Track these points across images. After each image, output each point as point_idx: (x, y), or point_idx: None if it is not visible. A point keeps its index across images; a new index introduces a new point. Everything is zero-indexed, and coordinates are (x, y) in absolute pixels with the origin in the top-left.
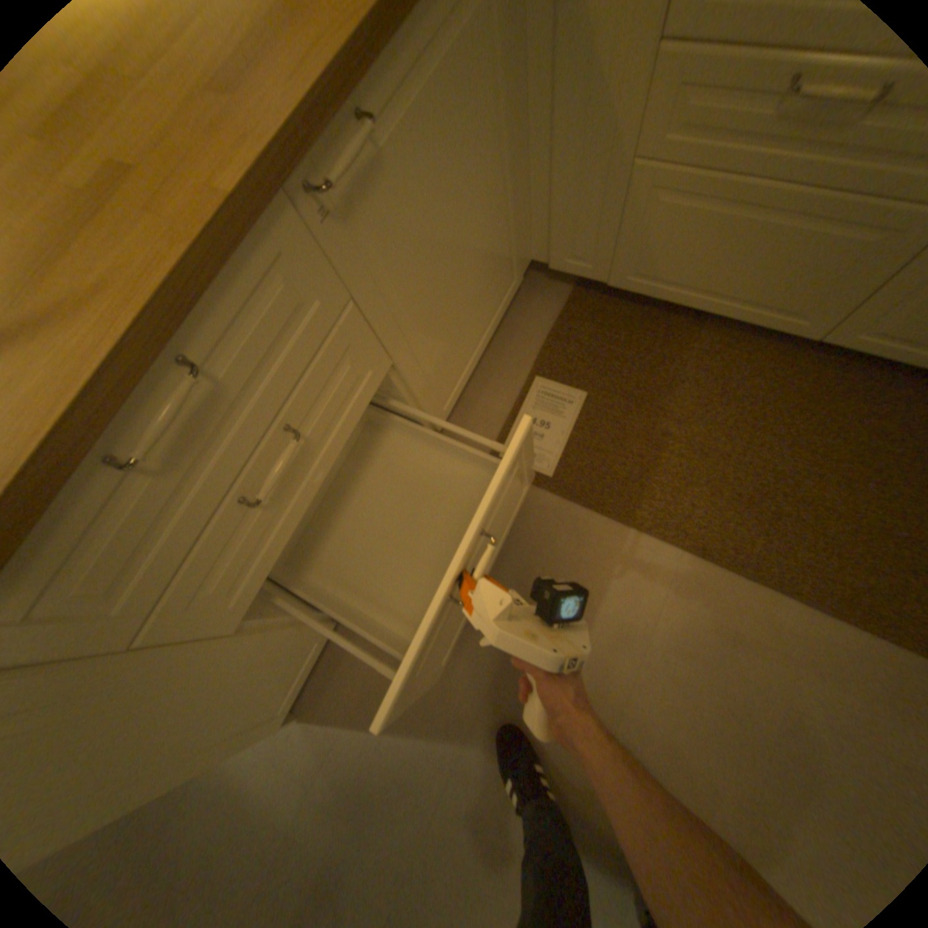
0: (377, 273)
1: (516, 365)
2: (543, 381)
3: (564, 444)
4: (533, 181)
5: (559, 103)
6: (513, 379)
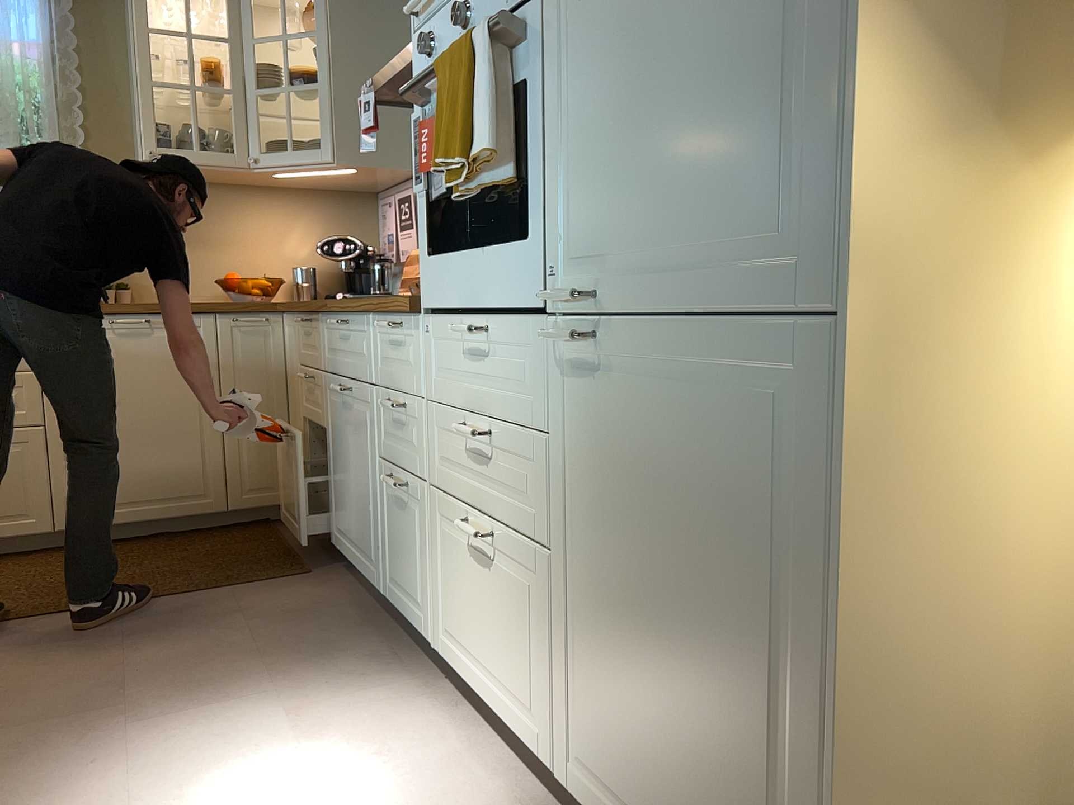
0: None
1: None
2: None
3: None
4: None
5: None
6: None
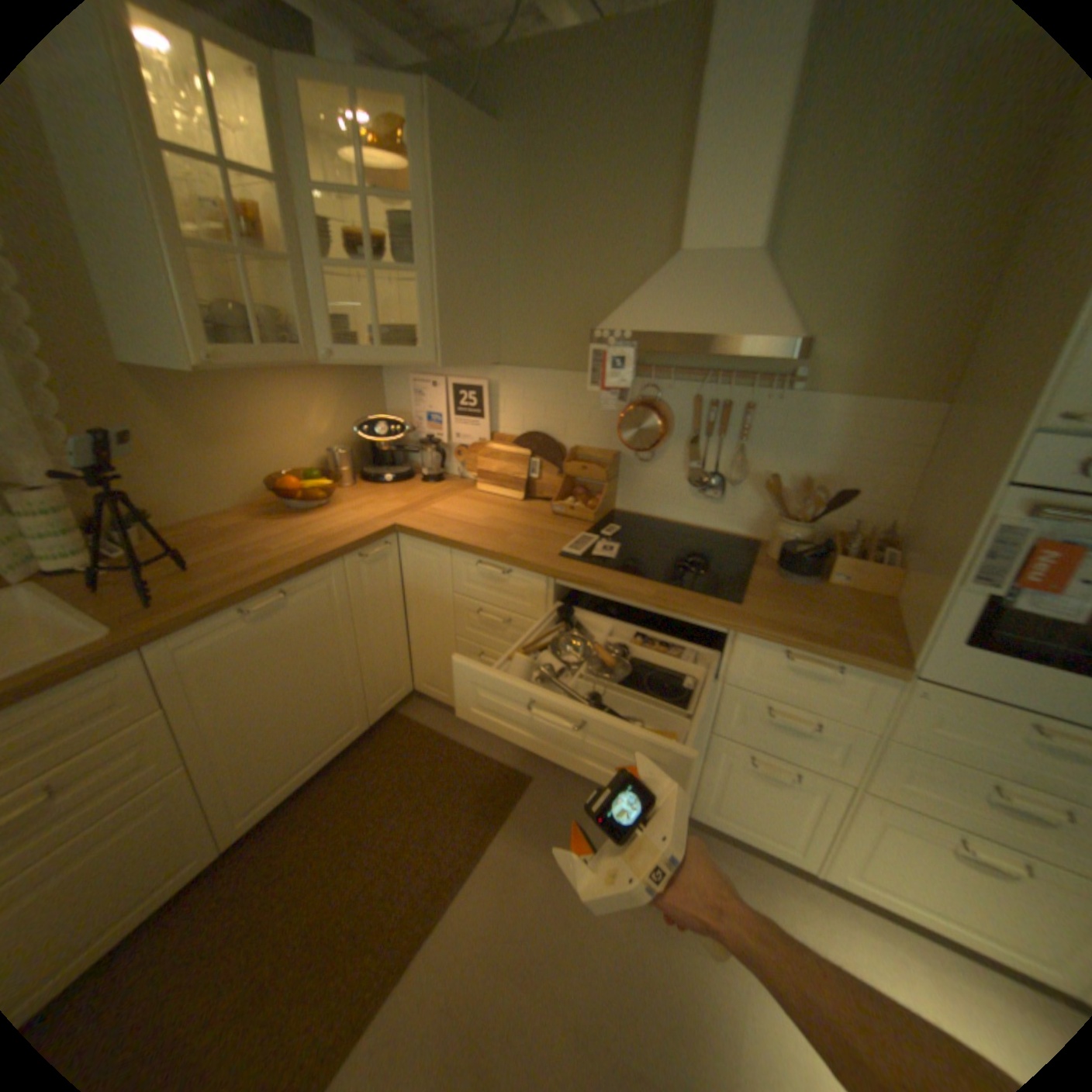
0: None
1: None
2: None
3: None
4: None
5: None
6: None
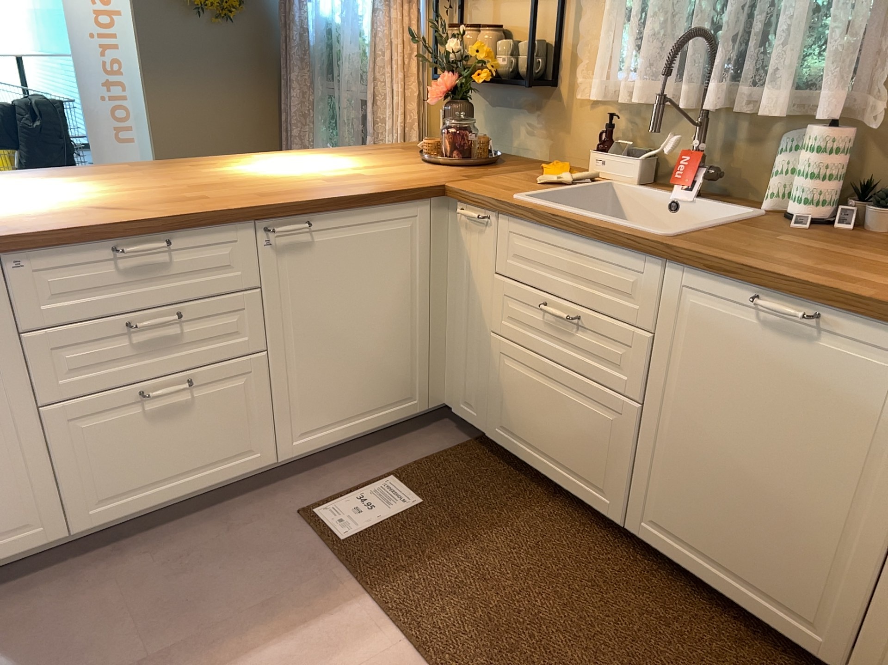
0: (284, 290)
1: (383, 465)
2: (394, 481)
3: (373, 524)
4: (447, 337)
5: (457, 292)
6: (373, 471)
